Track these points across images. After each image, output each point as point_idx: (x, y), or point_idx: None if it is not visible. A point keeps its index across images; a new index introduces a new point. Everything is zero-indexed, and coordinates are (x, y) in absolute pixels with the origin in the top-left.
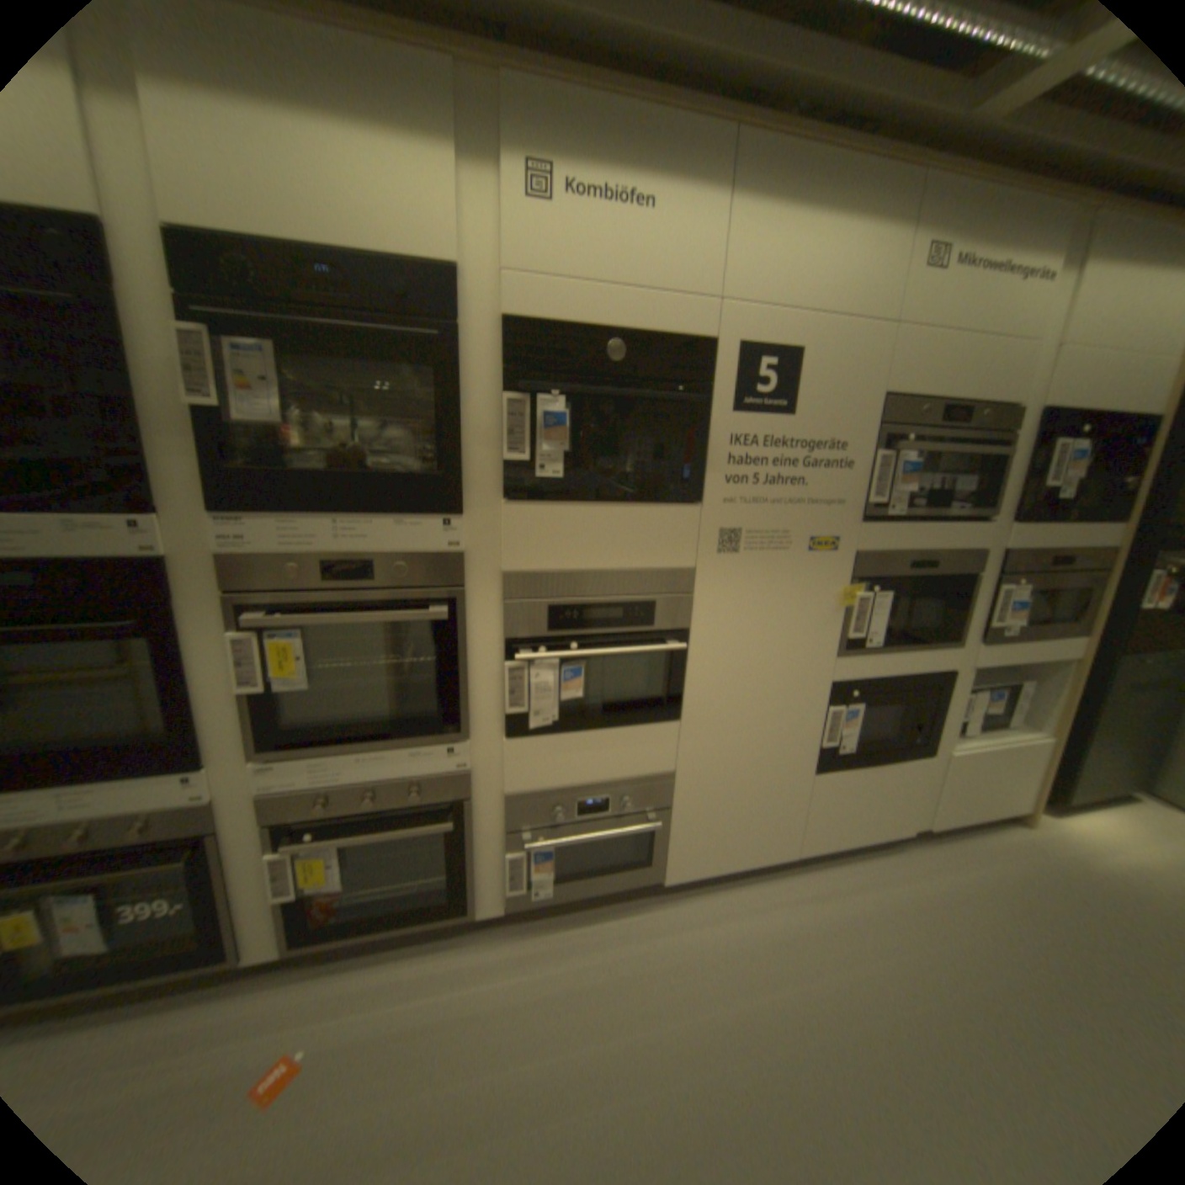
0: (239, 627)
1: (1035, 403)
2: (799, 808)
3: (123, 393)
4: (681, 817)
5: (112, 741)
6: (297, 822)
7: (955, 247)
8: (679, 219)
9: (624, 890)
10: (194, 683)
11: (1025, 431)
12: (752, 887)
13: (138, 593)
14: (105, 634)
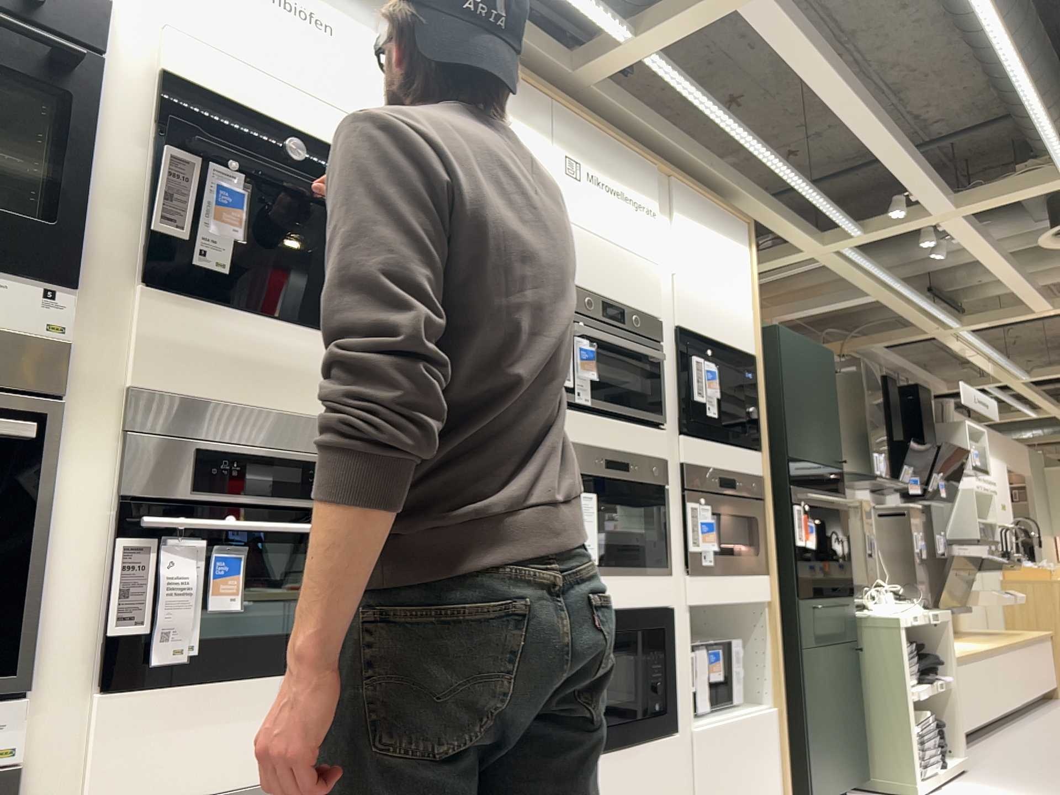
0: None
1: (667, 322)
2: None
3: None
4: None
5: None
6: None
7: (583, 168)
8: (357, 57)
9: None
10: None
11: (666, 346)
12: None
13: None
14: None
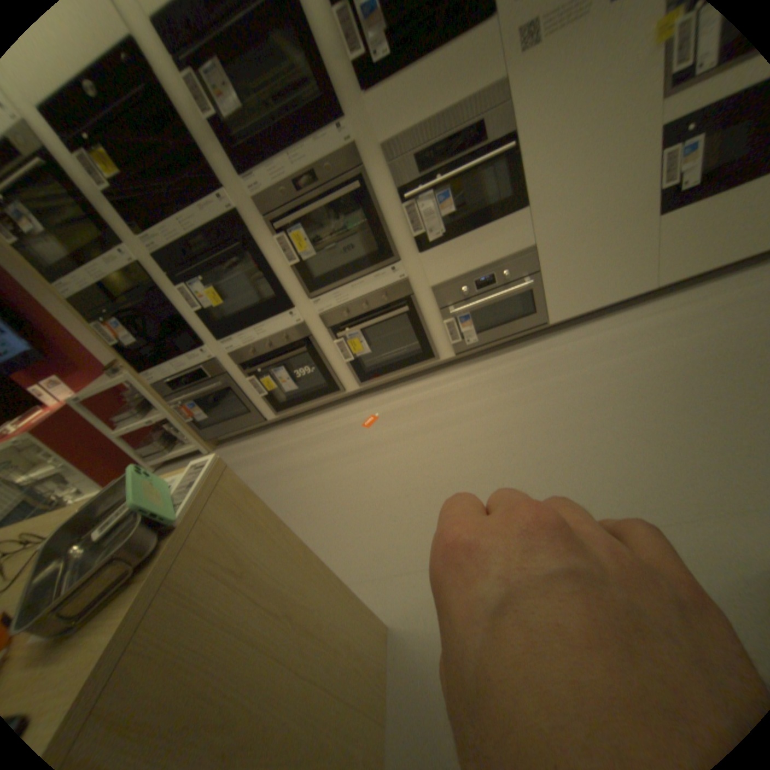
0: (276, 227)
1: None
2: (650, 246)
3: (185, 127)
4: (549, 274)
5: (261, 302)
6: (340, 321)
7: None
8: None
9: (525, 333)
10: (274, 265)
11: None
12: (620, 314)
13: (236, 227)
14: (235, 250)
